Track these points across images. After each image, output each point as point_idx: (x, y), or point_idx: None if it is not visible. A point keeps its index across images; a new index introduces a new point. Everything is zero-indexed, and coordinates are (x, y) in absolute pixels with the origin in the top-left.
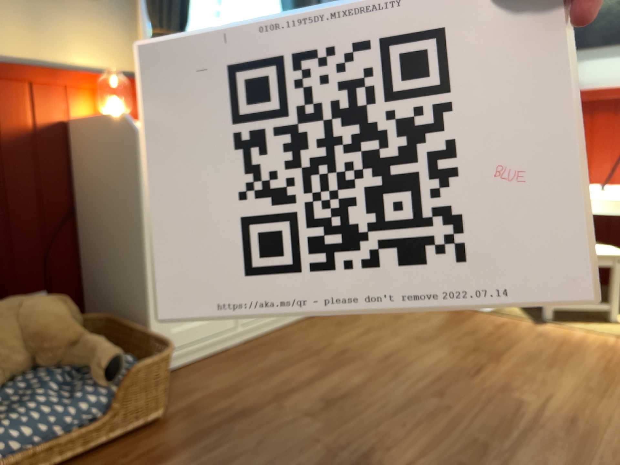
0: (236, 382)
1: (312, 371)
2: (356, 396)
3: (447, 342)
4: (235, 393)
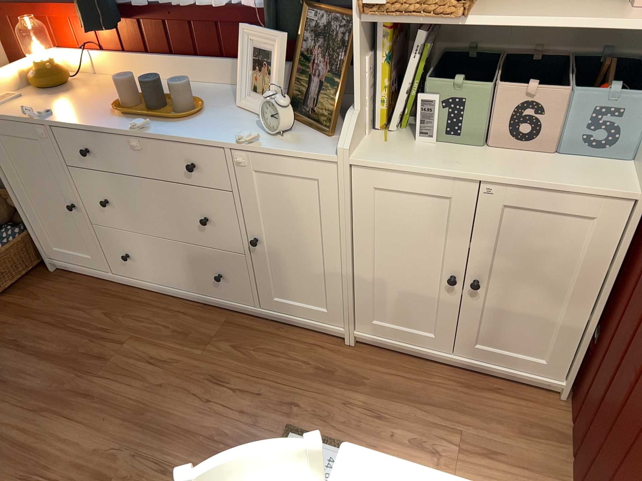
0: (45, 310)
1: (58, 348)
2: (4, 390)
3: (131, 445)
4: (26, 317)
